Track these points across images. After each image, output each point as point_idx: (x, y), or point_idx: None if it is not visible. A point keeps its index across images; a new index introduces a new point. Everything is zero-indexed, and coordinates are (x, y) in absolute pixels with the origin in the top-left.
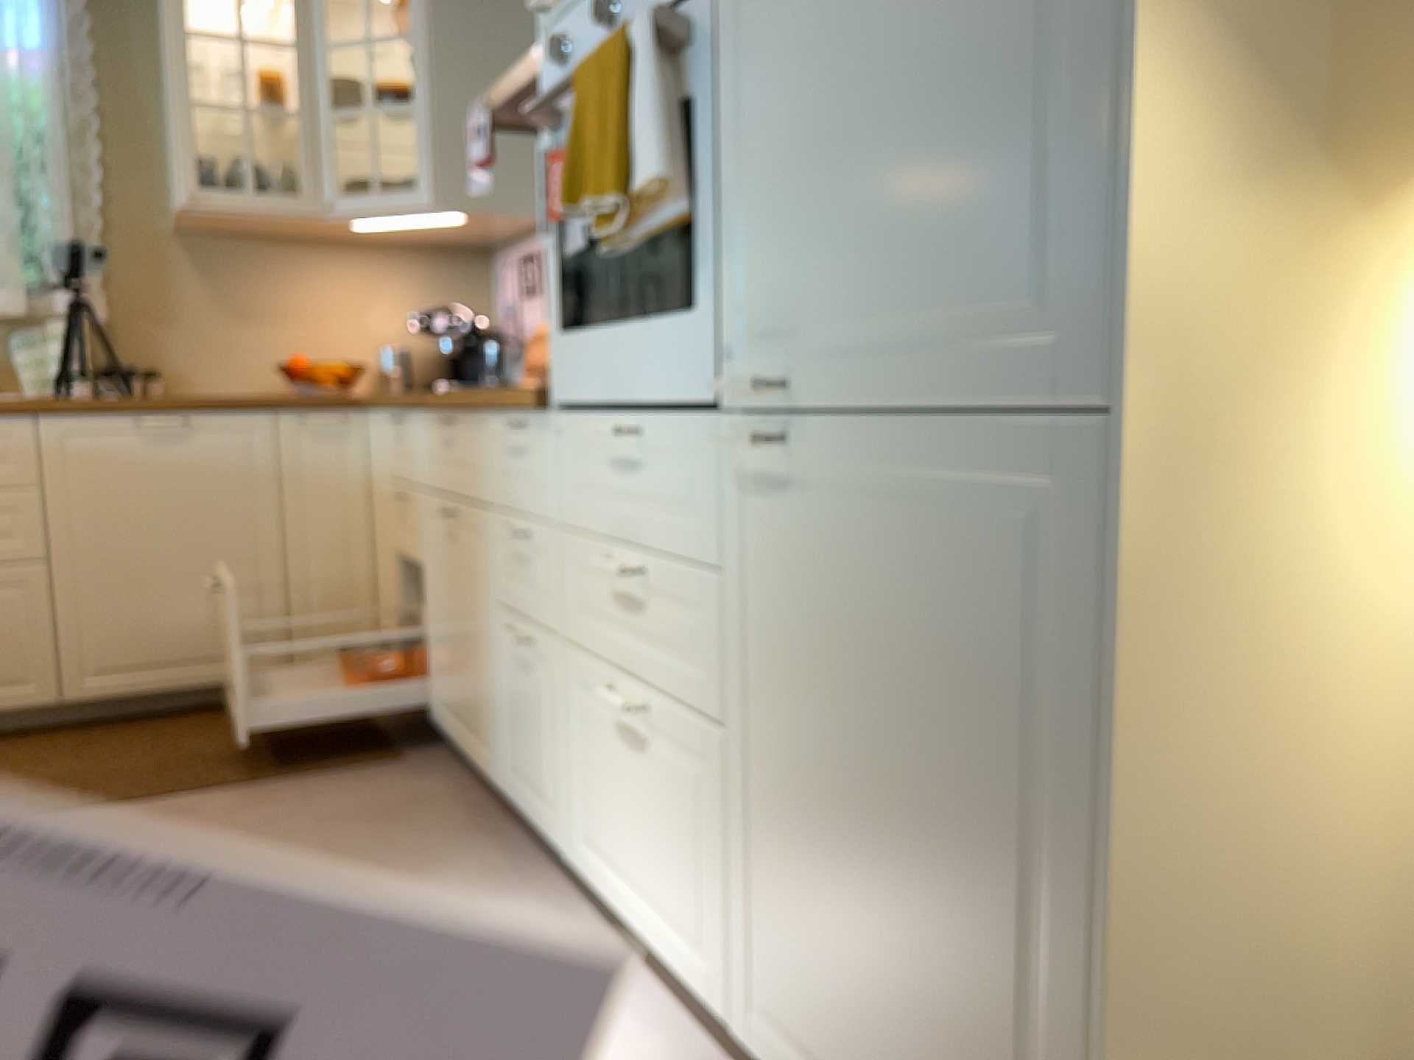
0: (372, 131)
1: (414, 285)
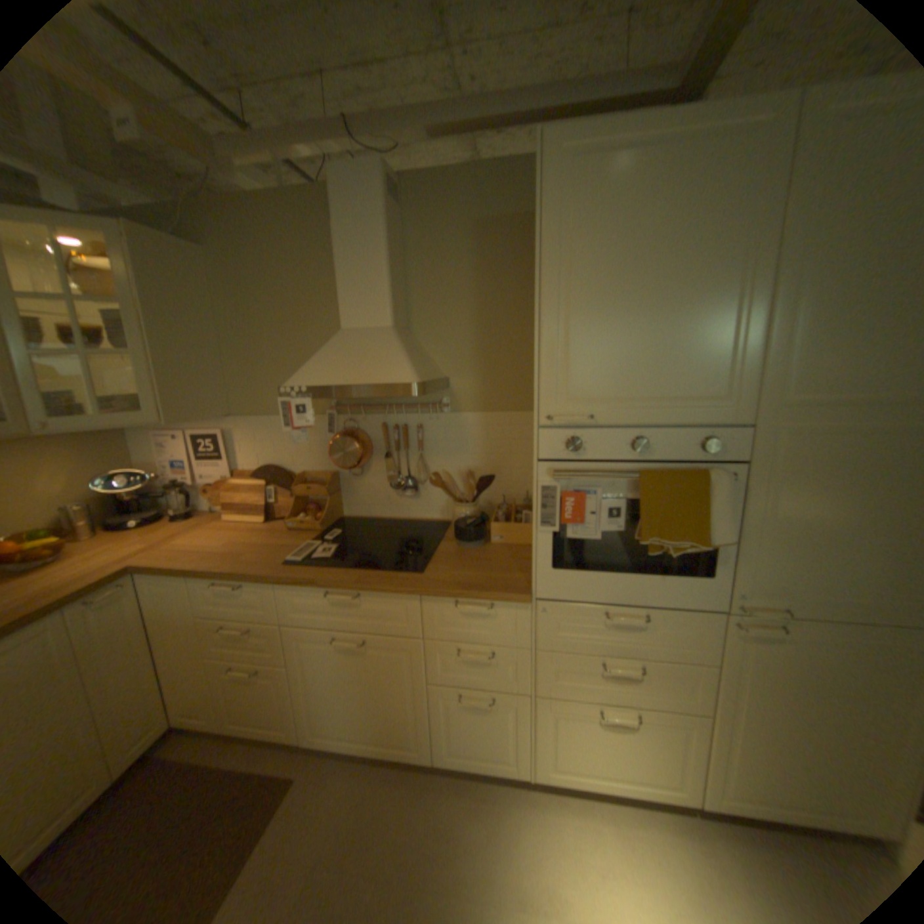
0: (86, 370)
1: (69, 455)
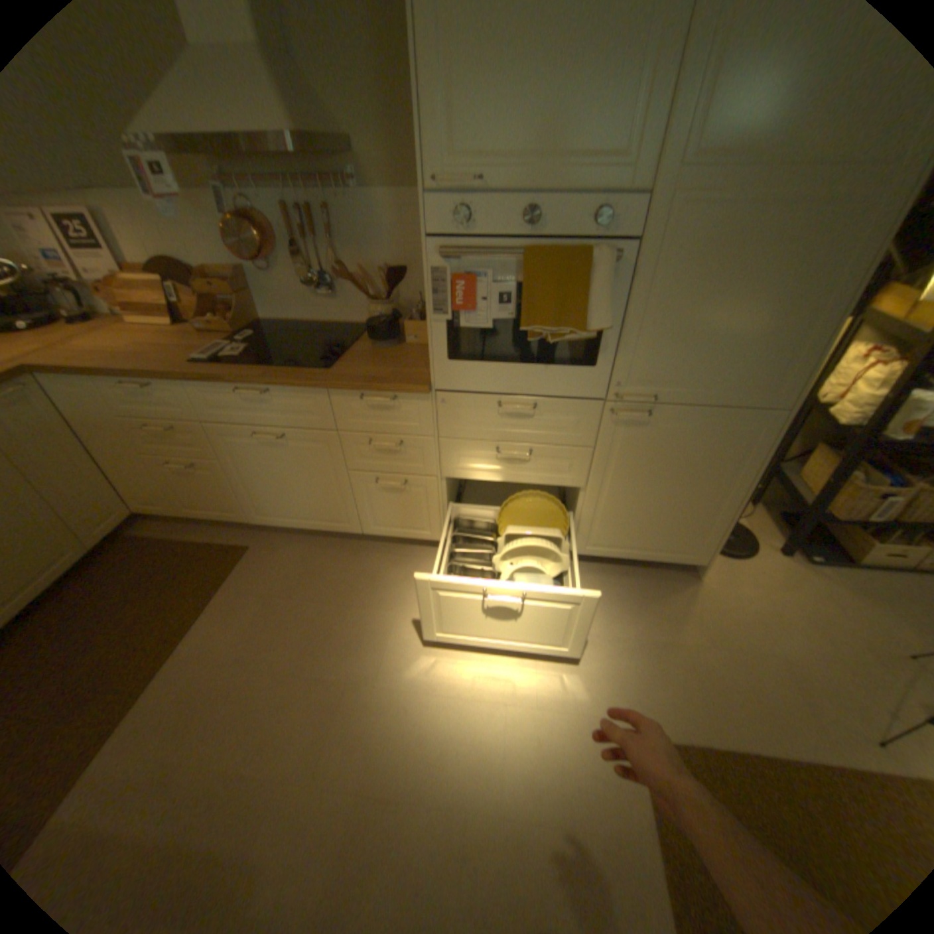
0: None
1: None
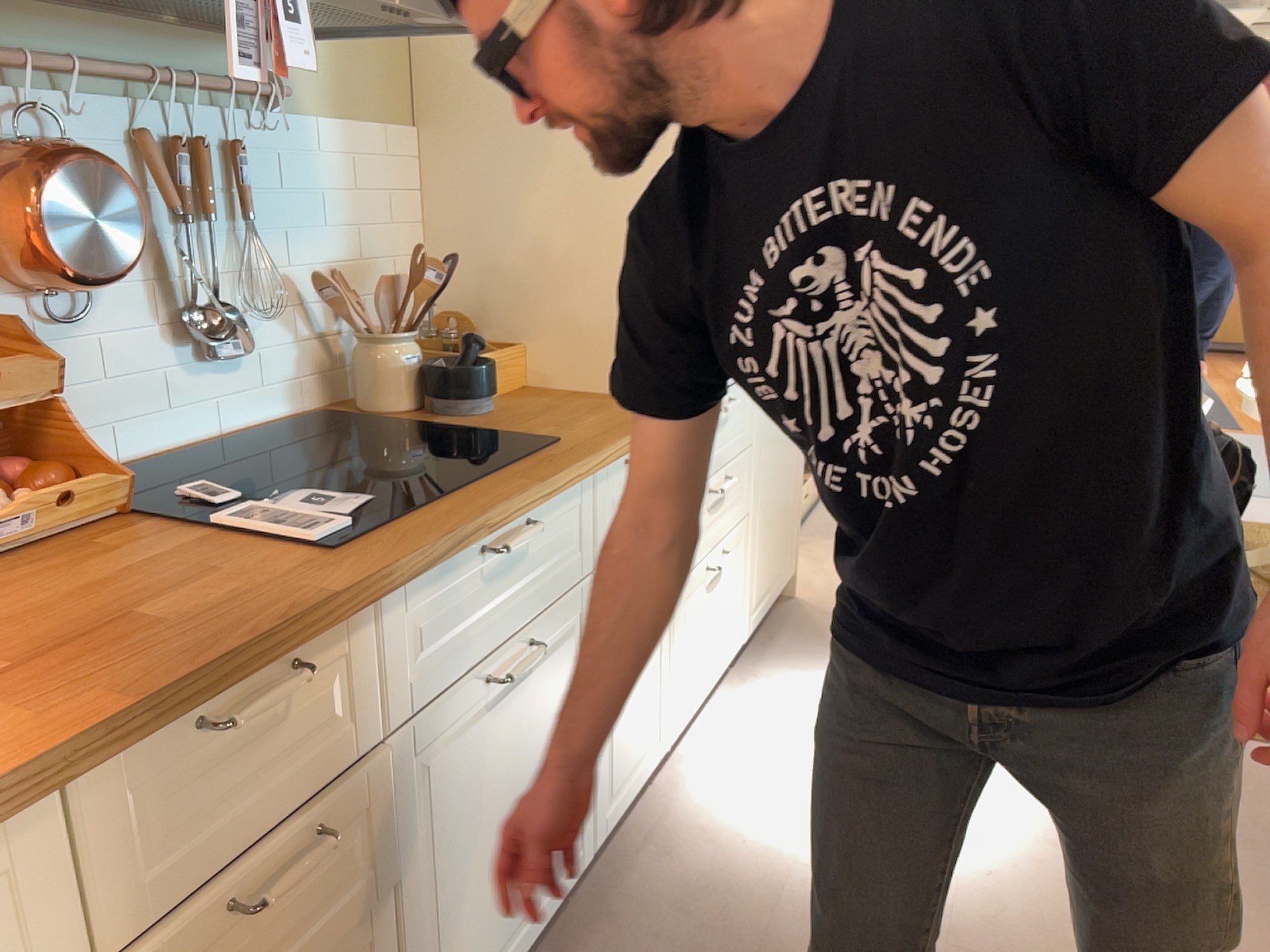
0: None
1: None
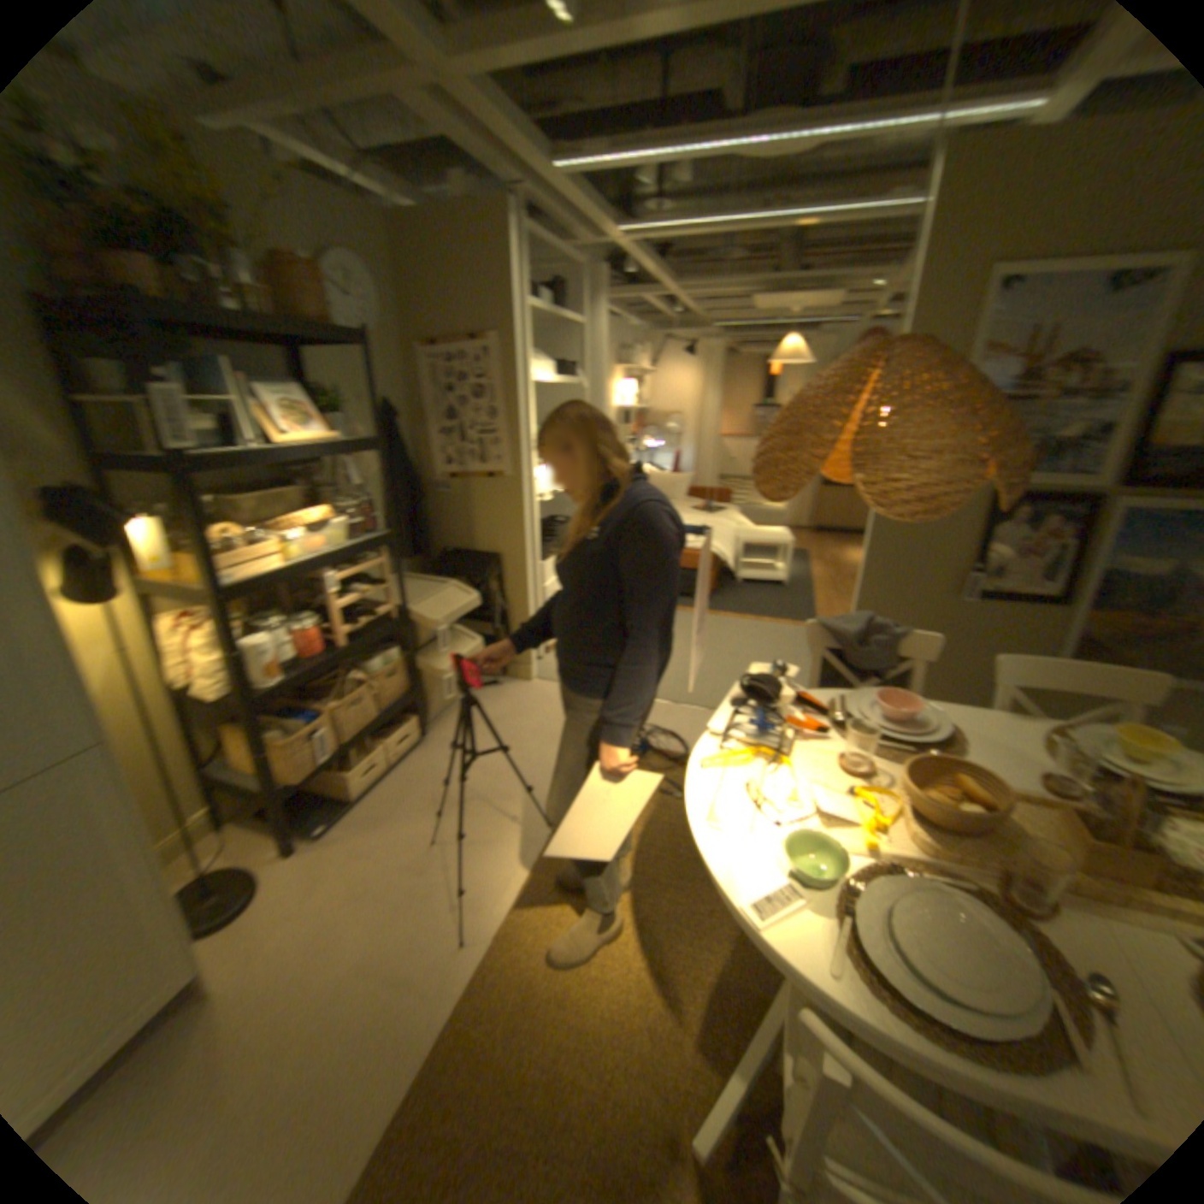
0: None
1: None
